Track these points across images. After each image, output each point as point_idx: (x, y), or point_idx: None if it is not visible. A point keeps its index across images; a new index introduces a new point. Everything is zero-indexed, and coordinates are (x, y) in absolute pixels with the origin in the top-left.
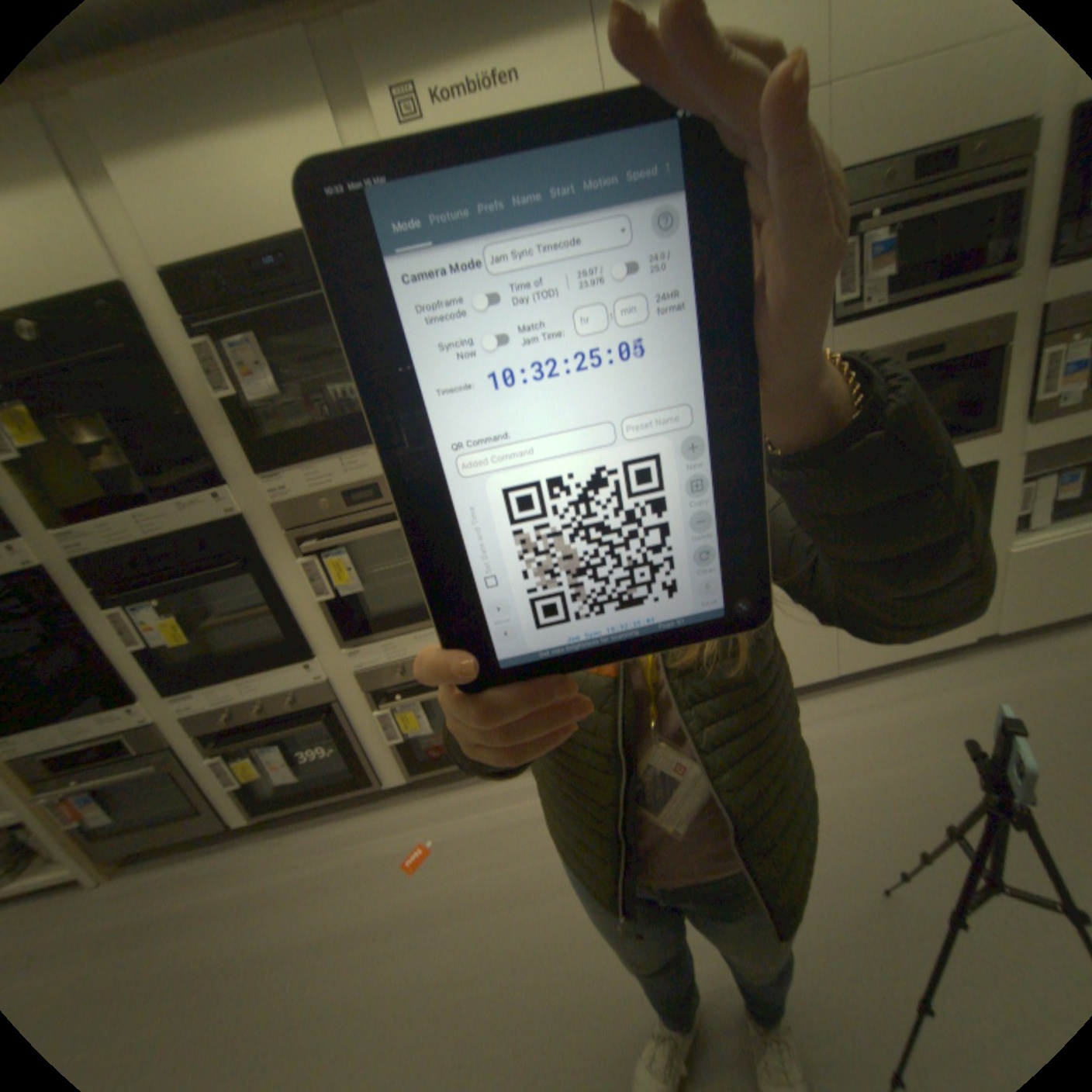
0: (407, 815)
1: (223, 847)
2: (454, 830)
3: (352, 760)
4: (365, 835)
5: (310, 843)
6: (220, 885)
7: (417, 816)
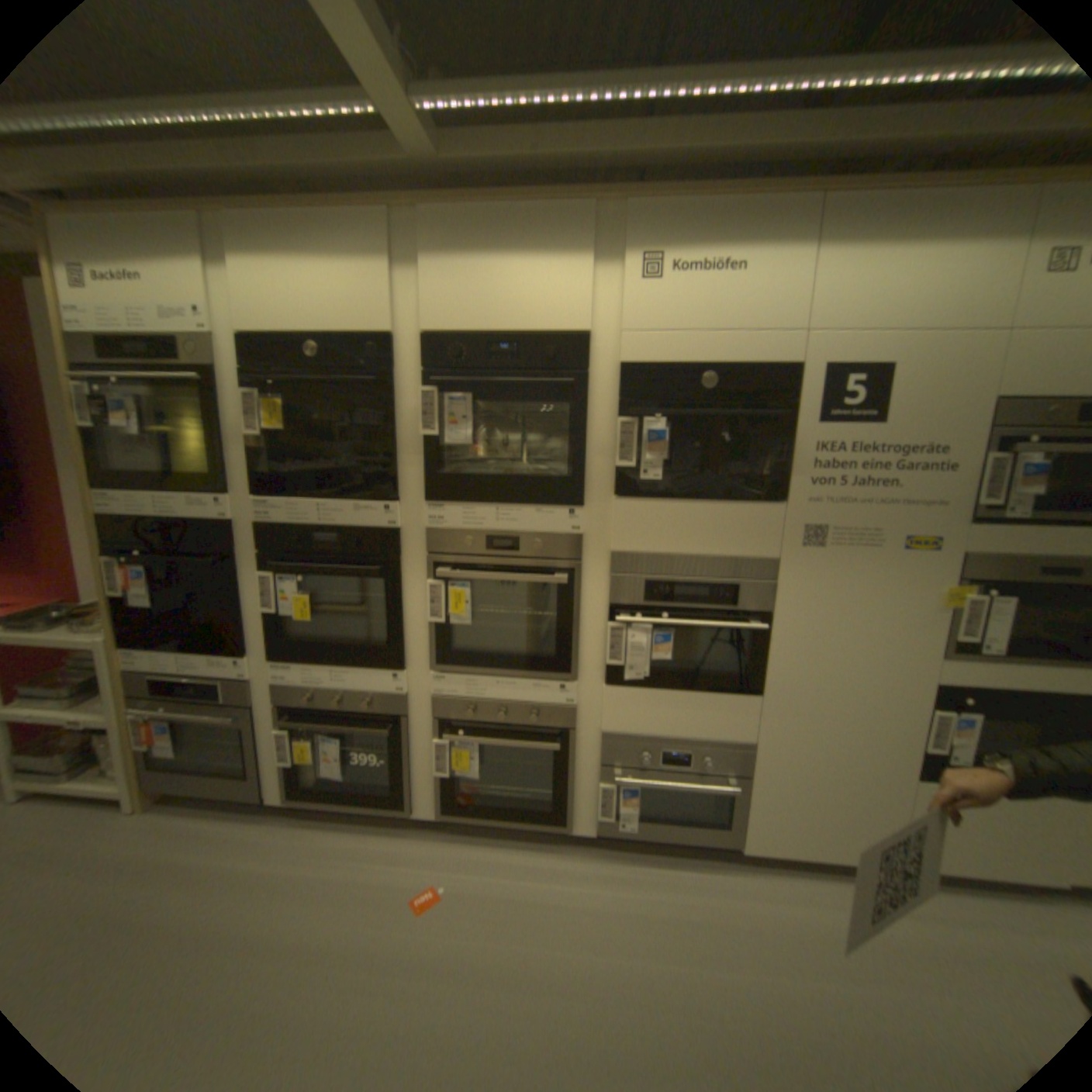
0: (427, 853)
1: (251, 819)
2: (469, 886)
3: (398, 778)
4: (383, 858)
5: (330, 846)
6: (240, 856)
7: (436, 858)
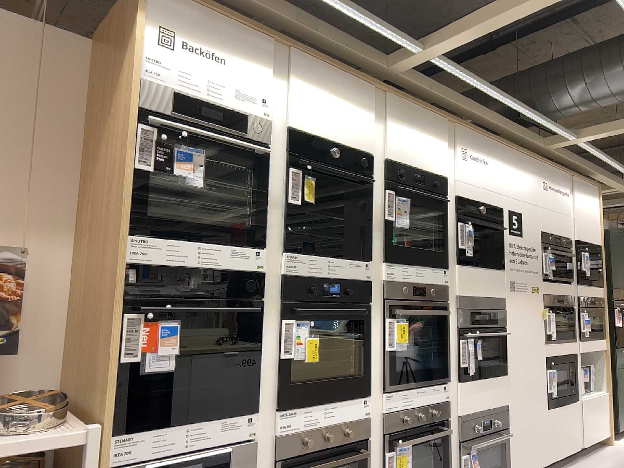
0: None
1: None
2: None
3: None
4: None
5: None
6: None
7: None
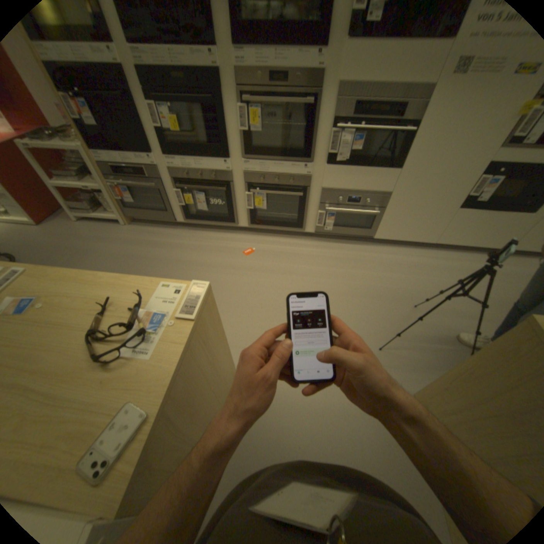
0: (246, 239)
1: (173, 228)
2: (264, 248)
3: (231, 210)
4: (229, 240)
5: (207, 236)
6: (174, 239)
7: (250, 240)
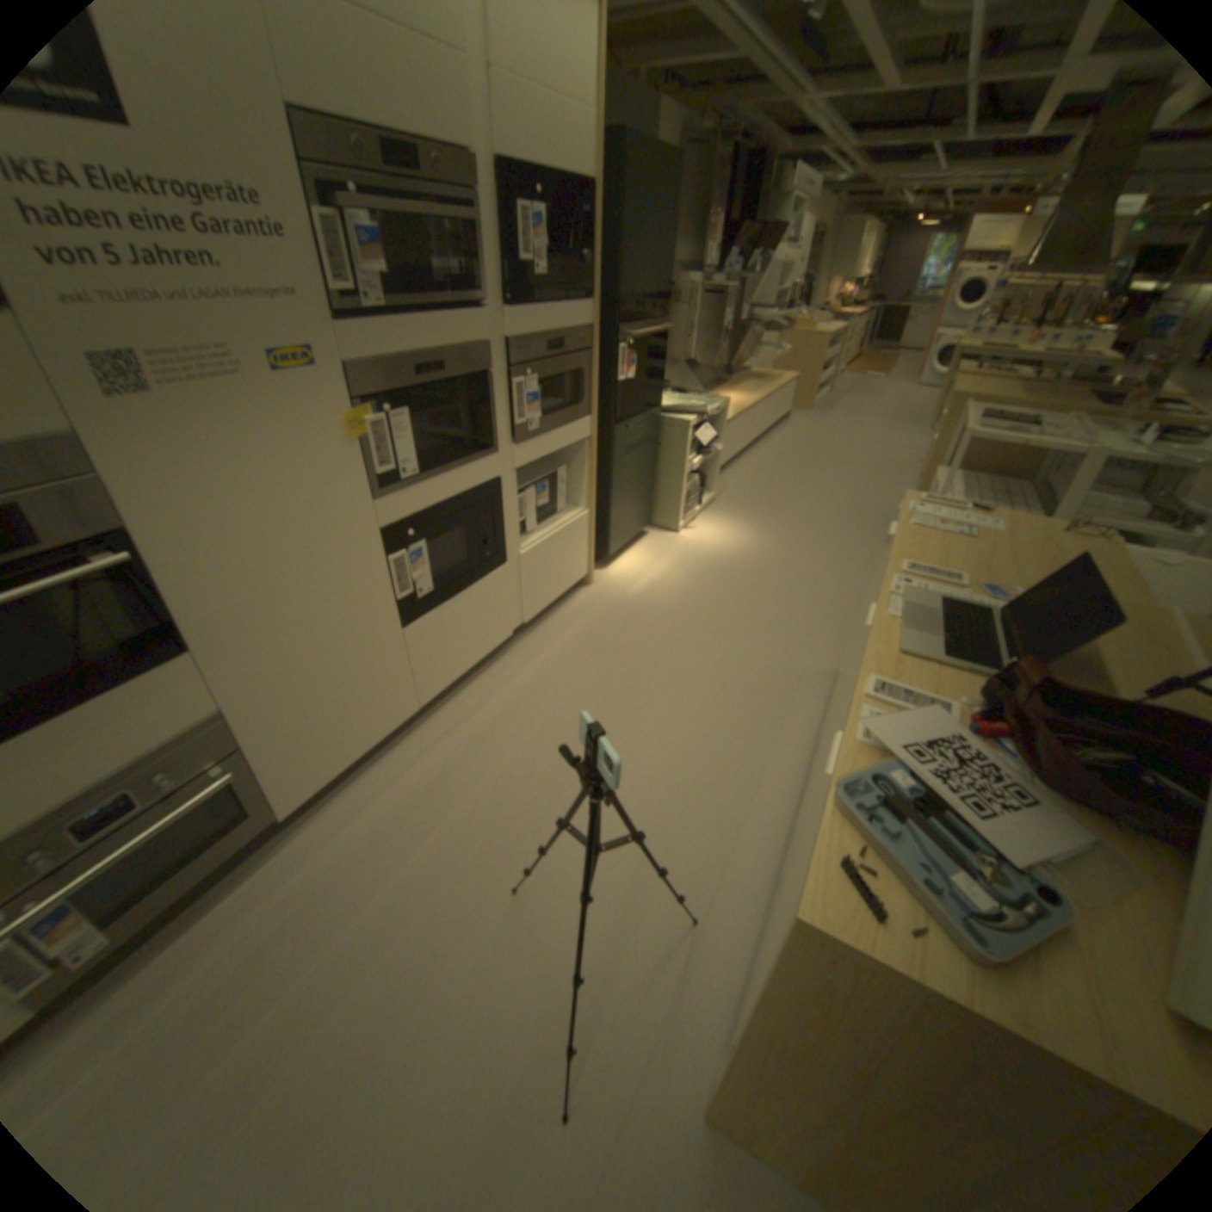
0: None
1: None
2: None
3: None
4: None
5: None
6: None
7: None
